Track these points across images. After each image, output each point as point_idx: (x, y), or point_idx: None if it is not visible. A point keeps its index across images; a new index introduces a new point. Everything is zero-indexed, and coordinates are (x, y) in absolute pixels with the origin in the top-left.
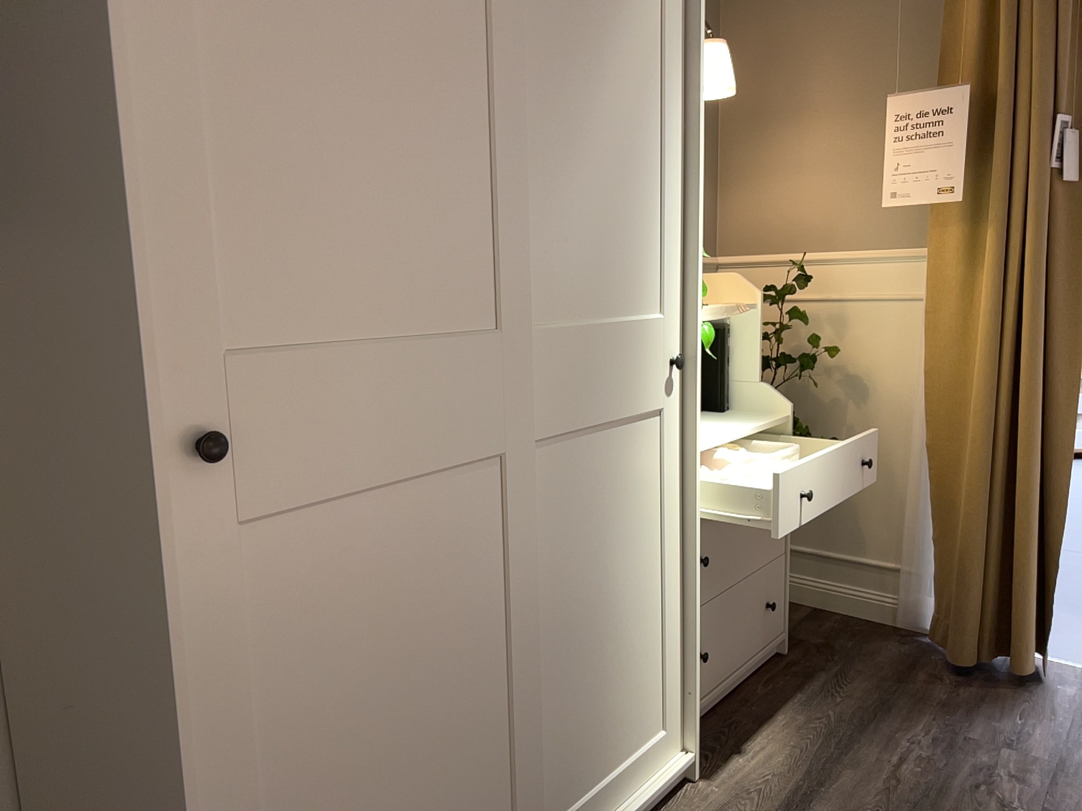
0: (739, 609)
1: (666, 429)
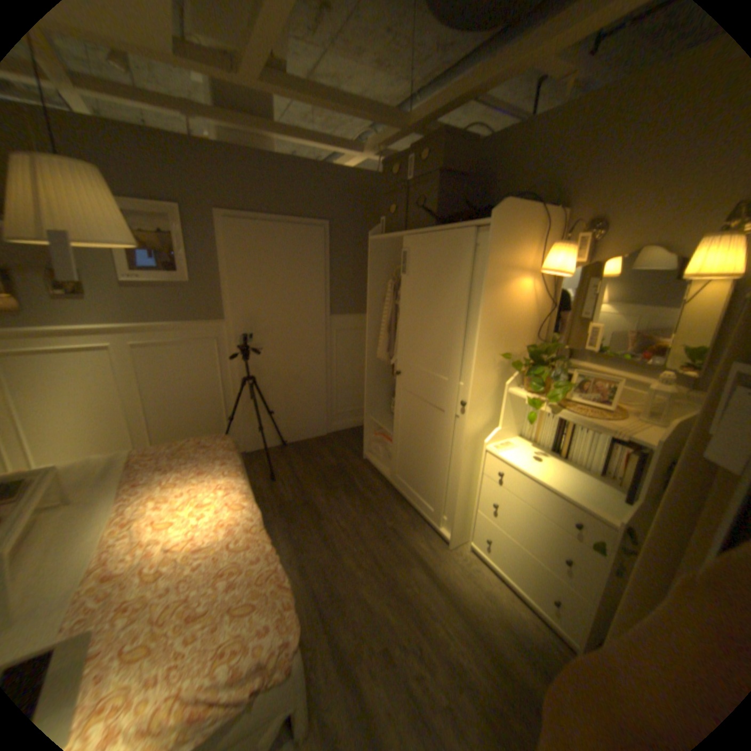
0: (531, 571)
1: (461, 425)
